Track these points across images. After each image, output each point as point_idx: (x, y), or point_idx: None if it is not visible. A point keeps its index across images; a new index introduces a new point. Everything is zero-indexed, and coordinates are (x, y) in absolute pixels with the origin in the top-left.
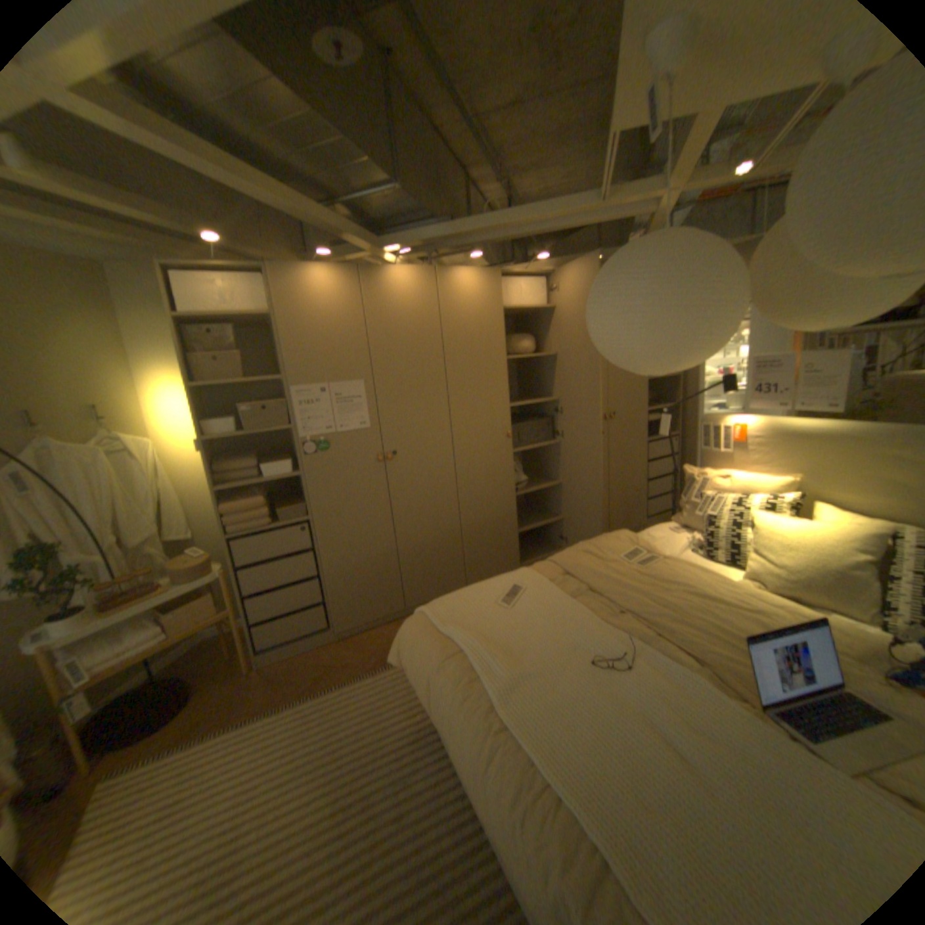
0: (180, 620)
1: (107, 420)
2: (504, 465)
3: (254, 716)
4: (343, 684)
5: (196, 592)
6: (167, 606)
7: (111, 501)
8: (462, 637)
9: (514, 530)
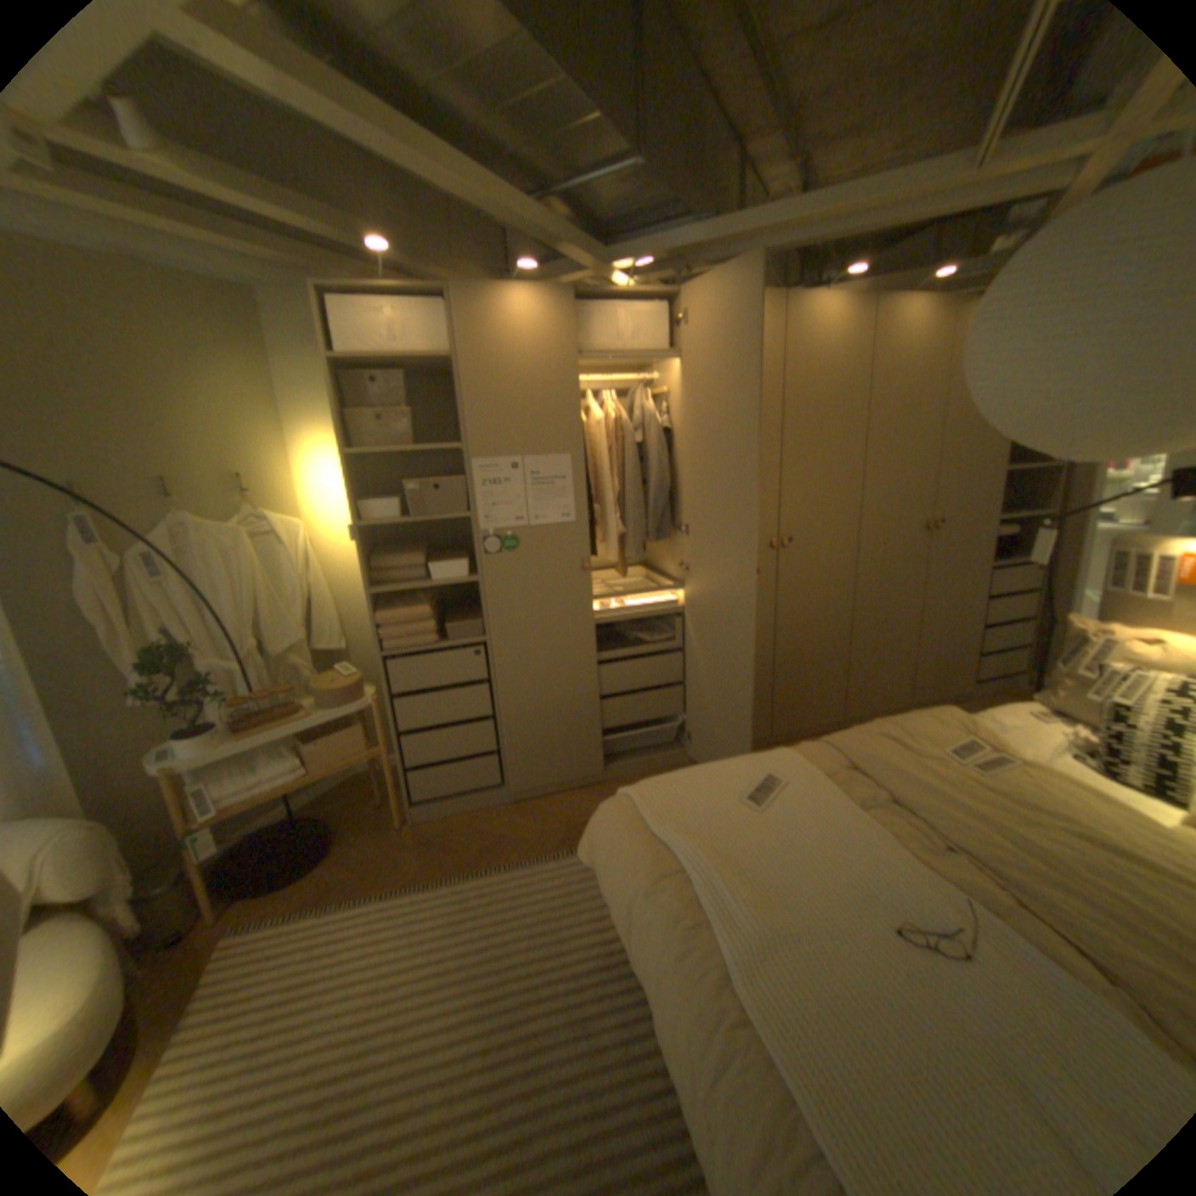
0: (324, 753)
1: (253, 493)
2: (763, 587)
3: (404, 887)
4: (515, 865)
5: (345, 719)
6: (311, 733)
7: (255, 595)
8: (686, 848)
9: (768, 682)
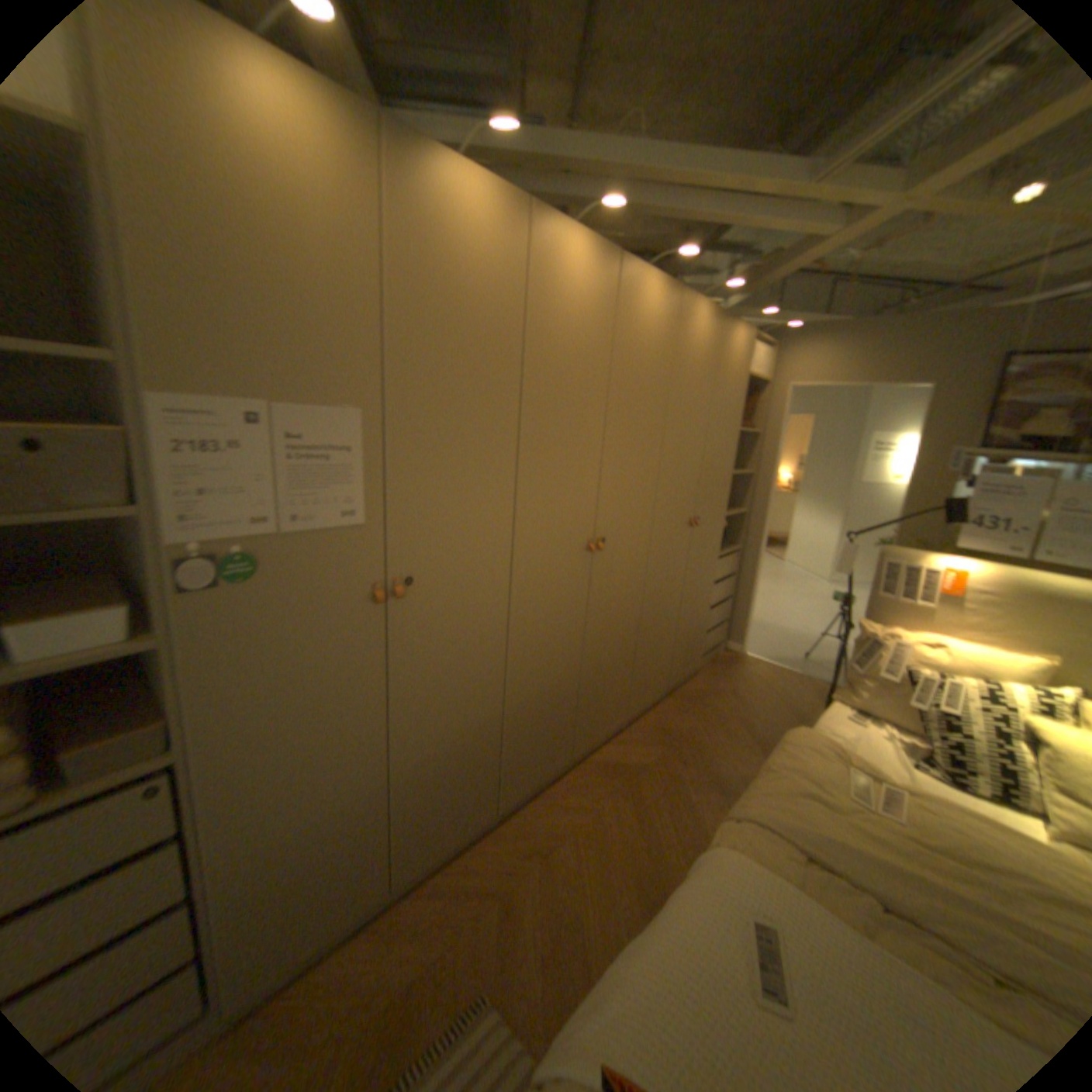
0: None
1: None
2: (578, 596)
3: None
4: None
5: None
6: None
7: None
8: None
9: (575, 701)
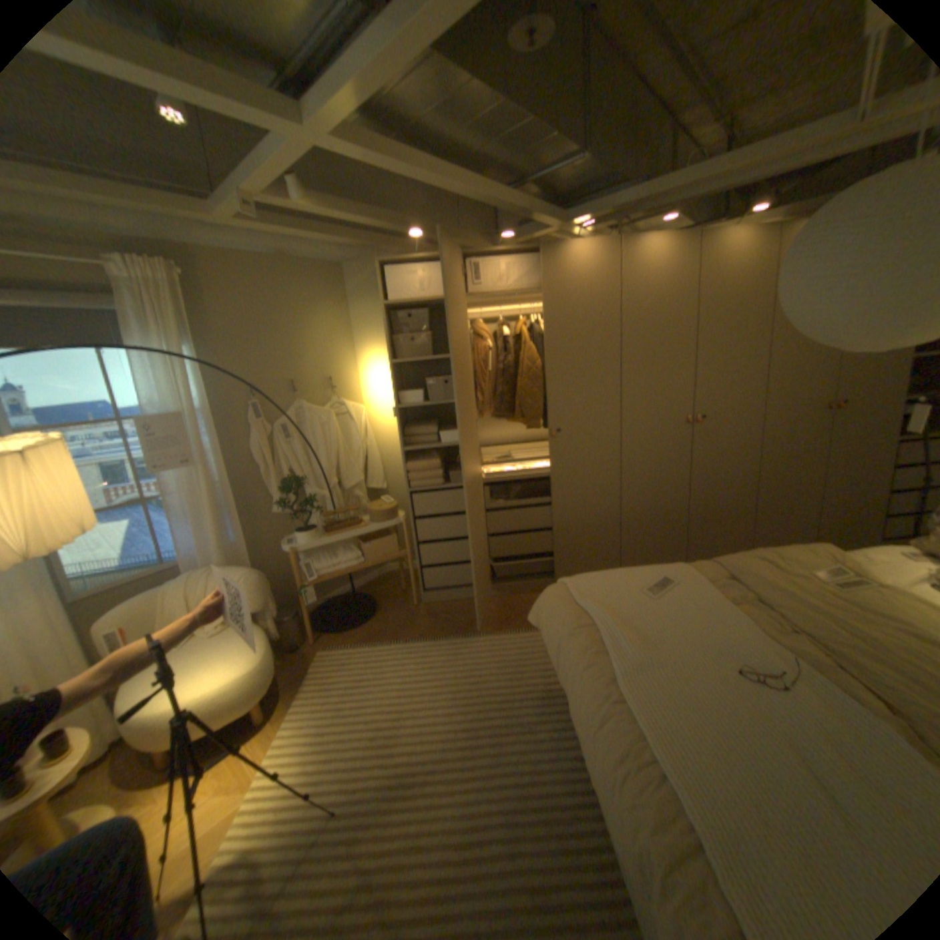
0: (374, 550)
1: (337, 389)
2: (680, 452)
3: (419, 637)
4: (489, 633)
5: (386, 531)
6: (366, 537)
7: (336, 451)
8: (598, 613)
9: (684, 525)
